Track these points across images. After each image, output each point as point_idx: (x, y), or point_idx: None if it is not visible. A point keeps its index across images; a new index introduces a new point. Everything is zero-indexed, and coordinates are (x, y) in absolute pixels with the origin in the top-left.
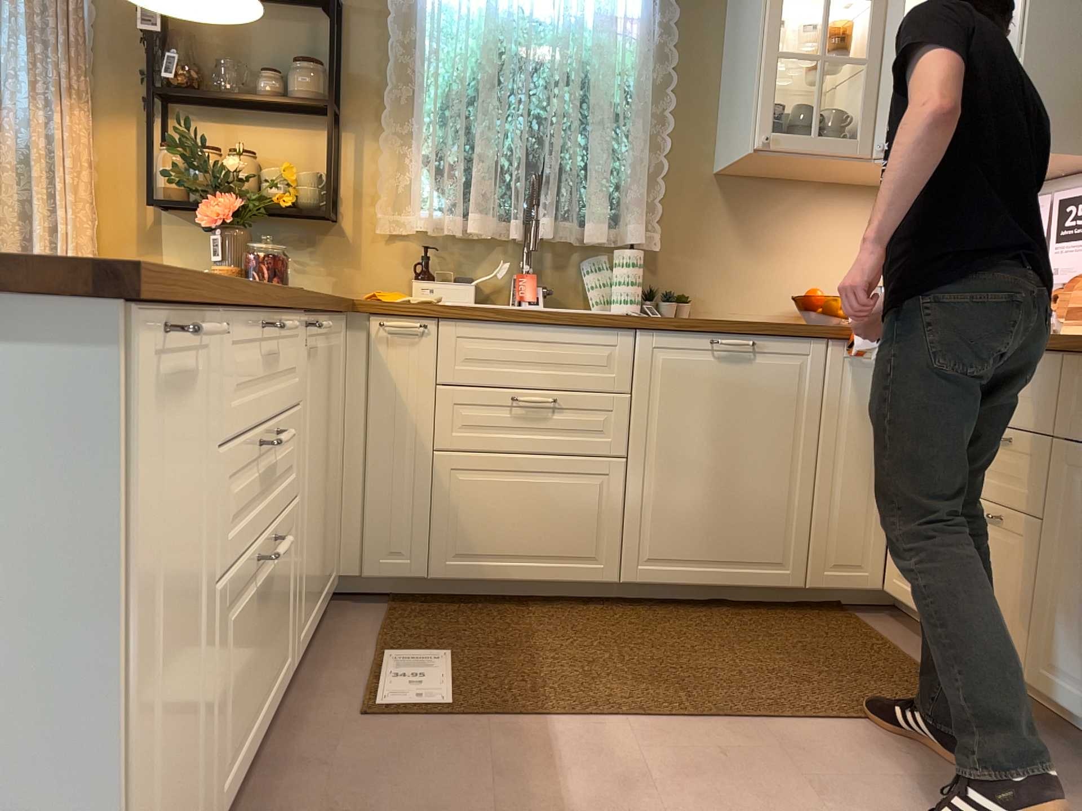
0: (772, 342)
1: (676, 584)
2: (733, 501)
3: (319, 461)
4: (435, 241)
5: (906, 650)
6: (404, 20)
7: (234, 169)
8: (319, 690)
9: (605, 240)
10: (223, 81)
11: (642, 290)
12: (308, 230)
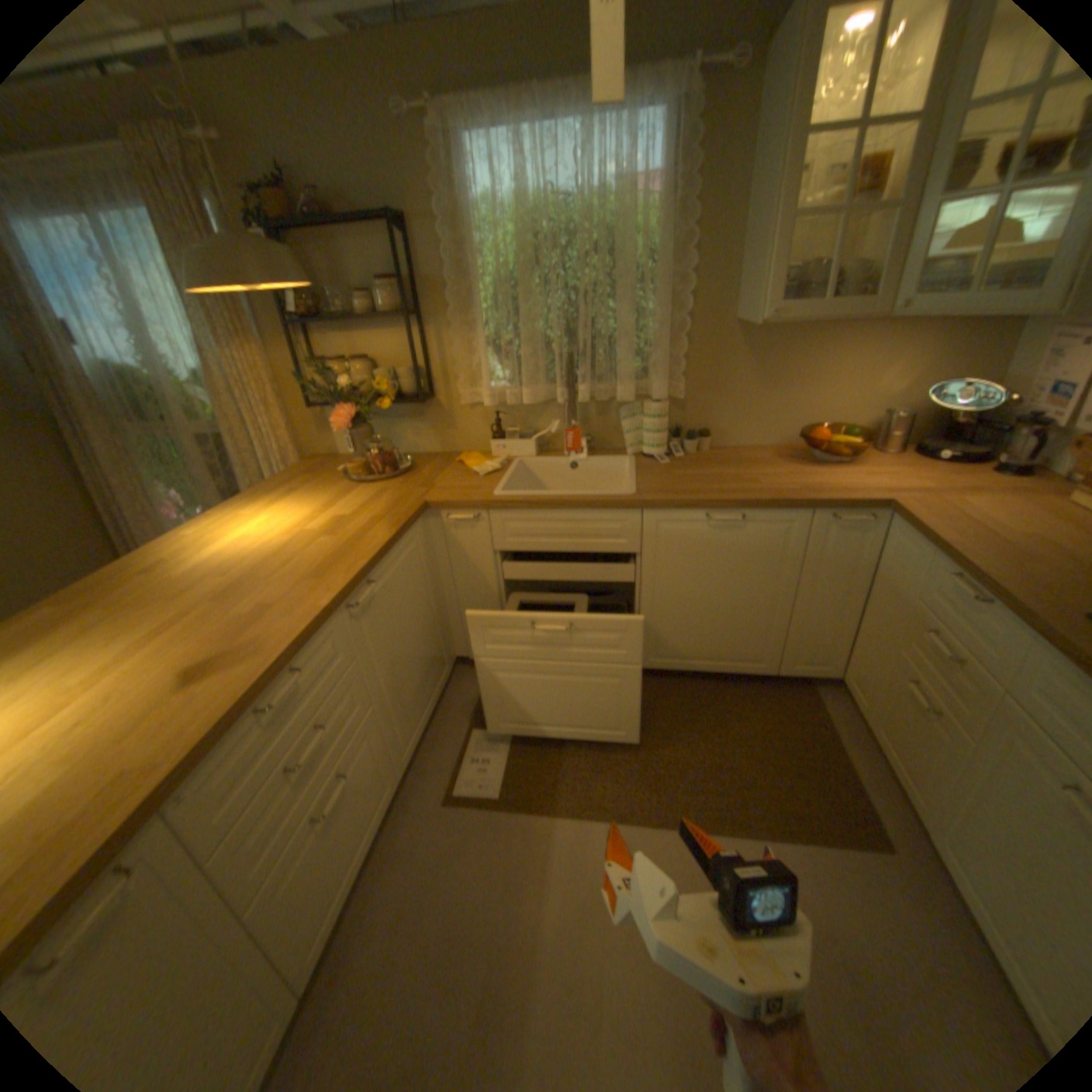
0: (760, 513)
1: (677, 670)
2: (721, 623)
3: (405, 642)
4: (504, 404)
5: (847, 742)
6: (450, 216)
7: (343, 385)
8: (427, 770)
9: (636, 391)
10: (331, 296)
11: (665, 436)
12: (416, 405)
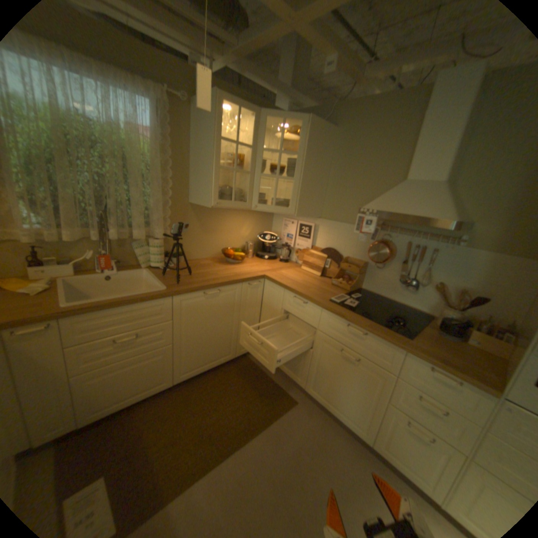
0: (224, 288)
1: (194, 377)
2: (212, 343)
3: None
4: (38, 242)
5: (266, 373)
6: None
7: None
8: None
9: (142, 234)
10: None
11: (163, 257)
12: None
